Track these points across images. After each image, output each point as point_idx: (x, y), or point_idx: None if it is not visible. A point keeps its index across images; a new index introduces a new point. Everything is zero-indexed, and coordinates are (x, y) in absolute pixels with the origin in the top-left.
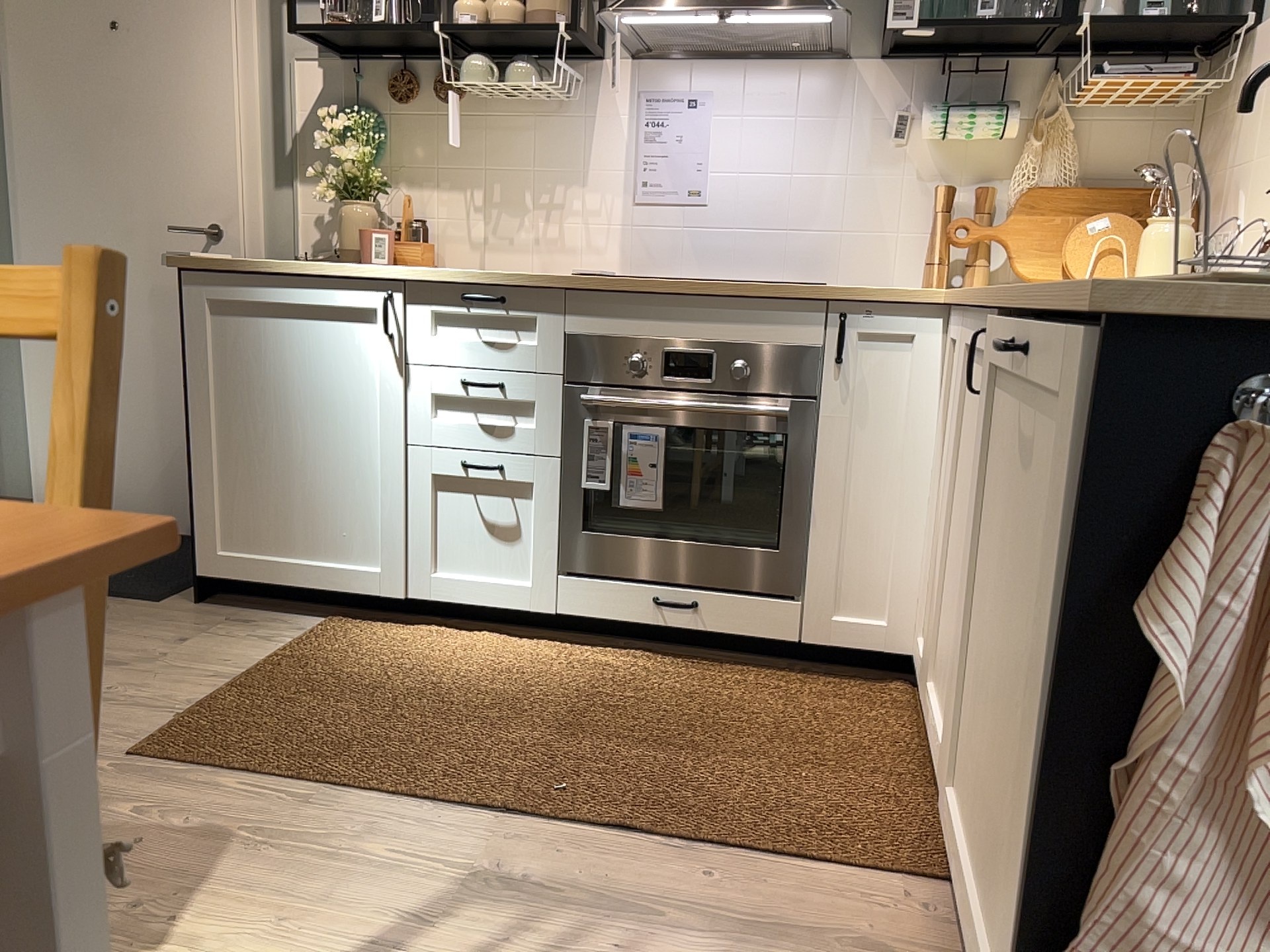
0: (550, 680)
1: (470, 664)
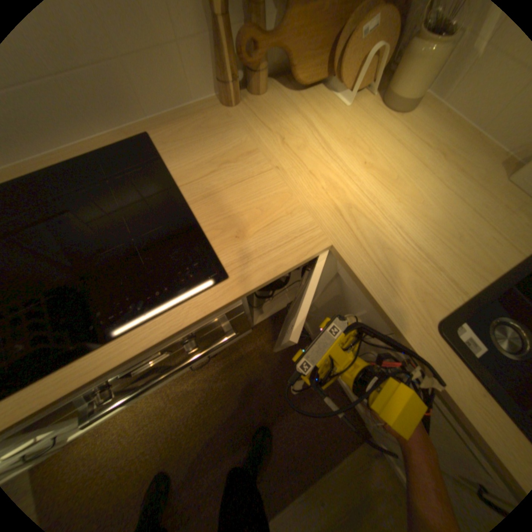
0: (176, 423)
1: (136, 444)
